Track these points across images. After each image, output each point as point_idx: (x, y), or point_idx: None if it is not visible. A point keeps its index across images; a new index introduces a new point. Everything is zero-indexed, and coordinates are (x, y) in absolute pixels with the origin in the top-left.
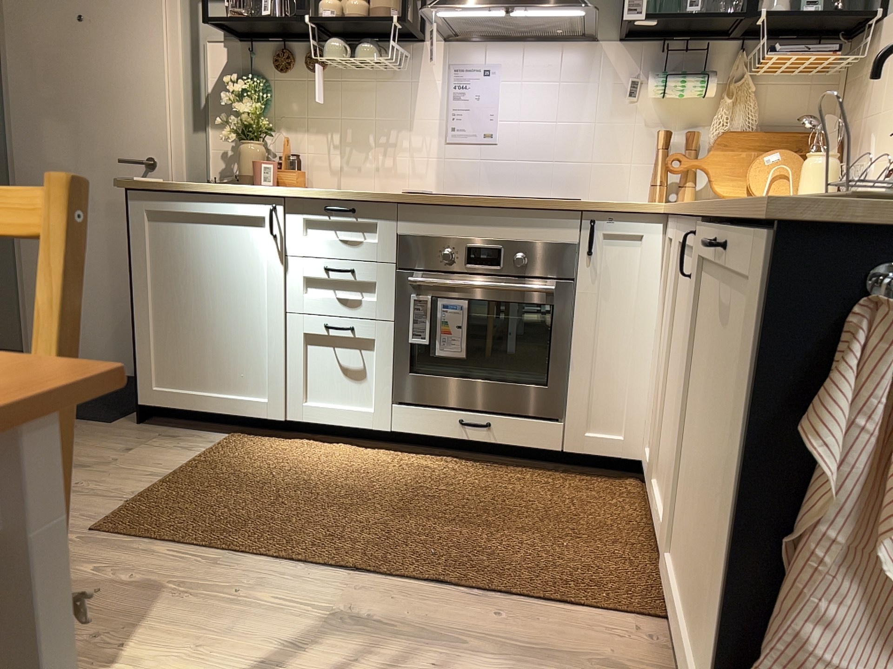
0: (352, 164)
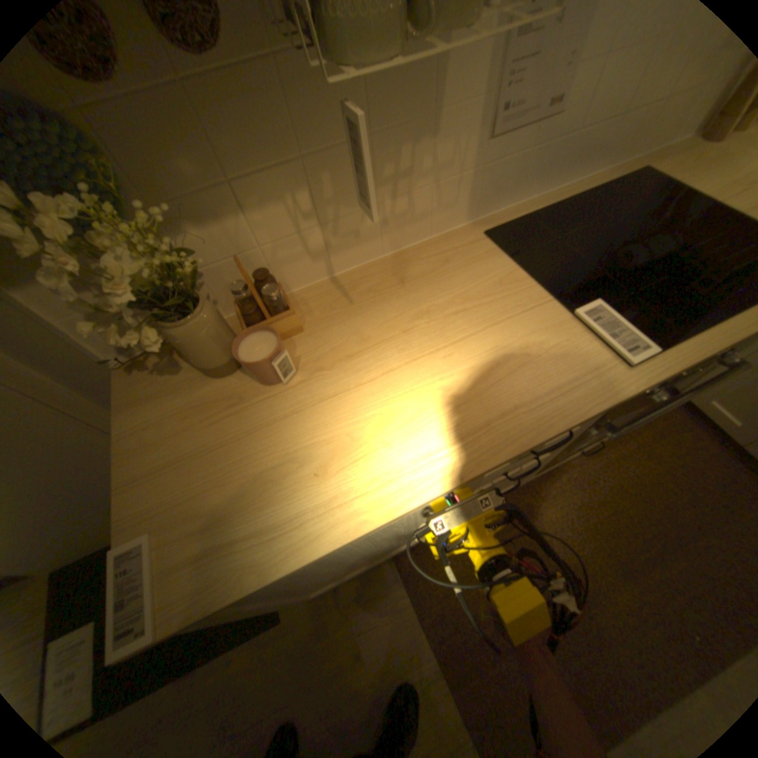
0: (344, 229)
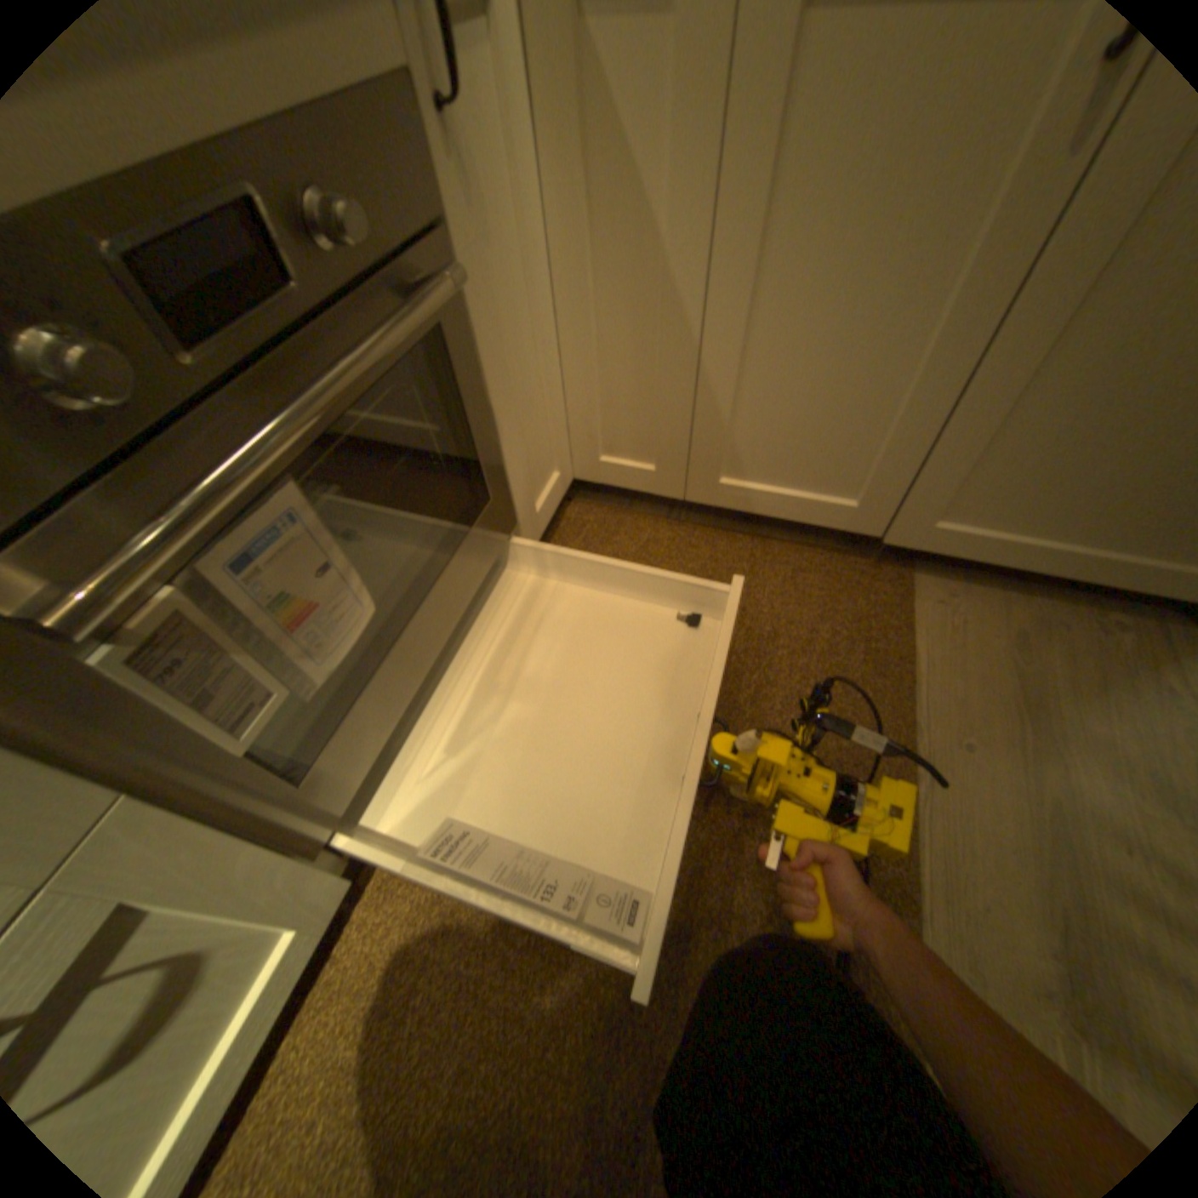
0: None
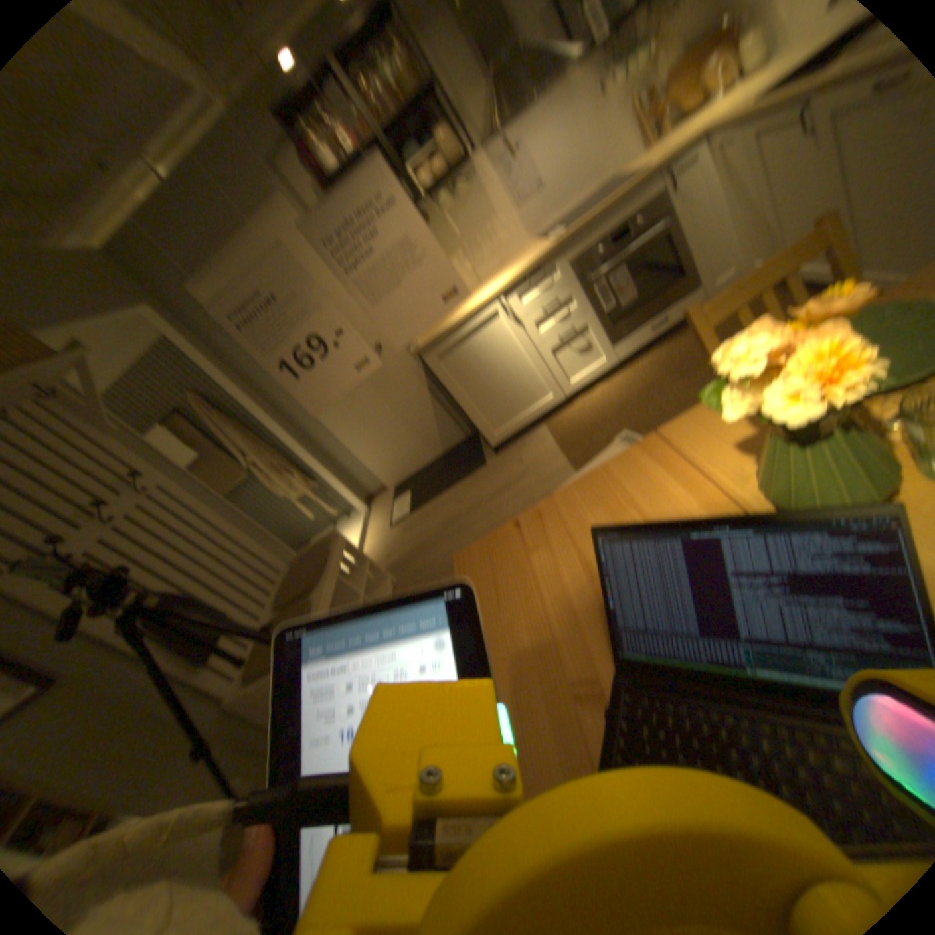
0: (479, 260)
